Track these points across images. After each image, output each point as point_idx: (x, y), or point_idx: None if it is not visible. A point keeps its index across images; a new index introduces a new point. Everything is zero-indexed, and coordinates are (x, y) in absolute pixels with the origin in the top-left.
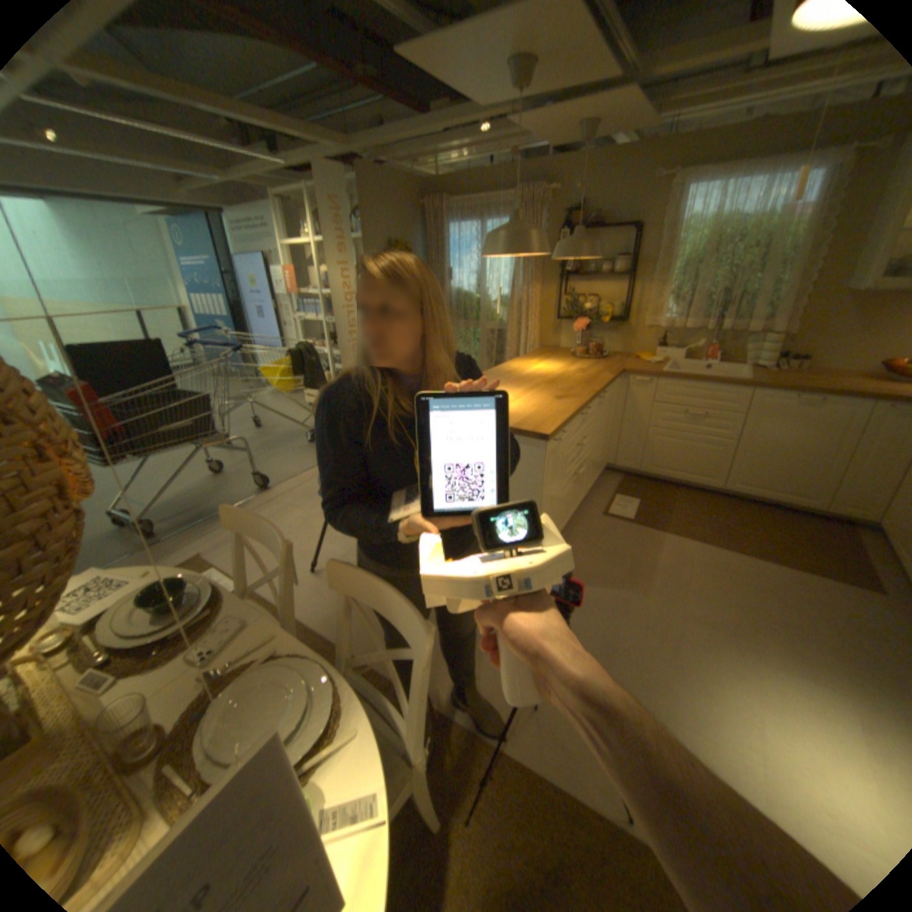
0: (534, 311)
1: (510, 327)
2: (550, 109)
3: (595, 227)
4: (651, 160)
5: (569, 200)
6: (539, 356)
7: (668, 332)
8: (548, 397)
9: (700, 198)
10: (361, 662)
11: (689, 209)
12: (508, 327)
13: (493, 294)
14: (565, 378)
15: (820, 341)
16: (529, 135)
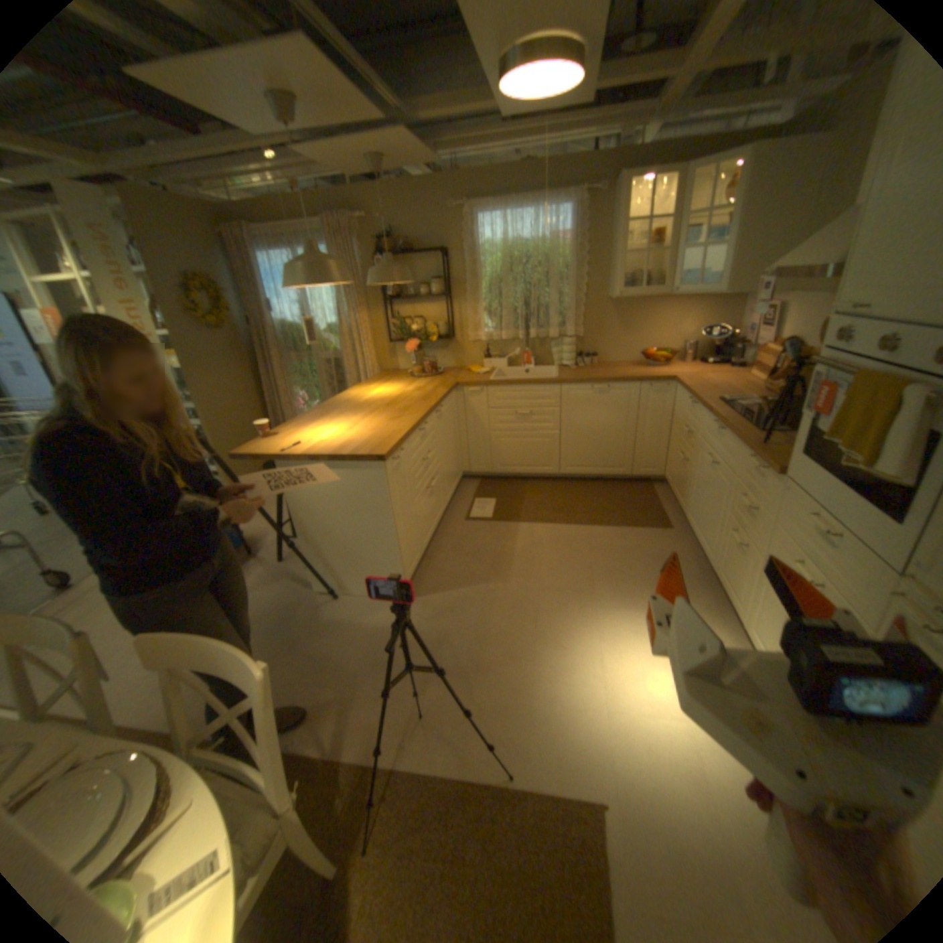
0: (366, 337)
1: (345, 354)
2: (328, 142)
3: (405, 253)
4: (440, 191)
5: (375, 227)
6: (379, 380)
7: (489, 345)
8: (386, 419)
9: (487, 226)
10: (203, 735)
11: (482, 236)
12: (343, 355)
13: (320, 322)
14: (402, 398)
15: (599, 341)
16: (320, 164)
